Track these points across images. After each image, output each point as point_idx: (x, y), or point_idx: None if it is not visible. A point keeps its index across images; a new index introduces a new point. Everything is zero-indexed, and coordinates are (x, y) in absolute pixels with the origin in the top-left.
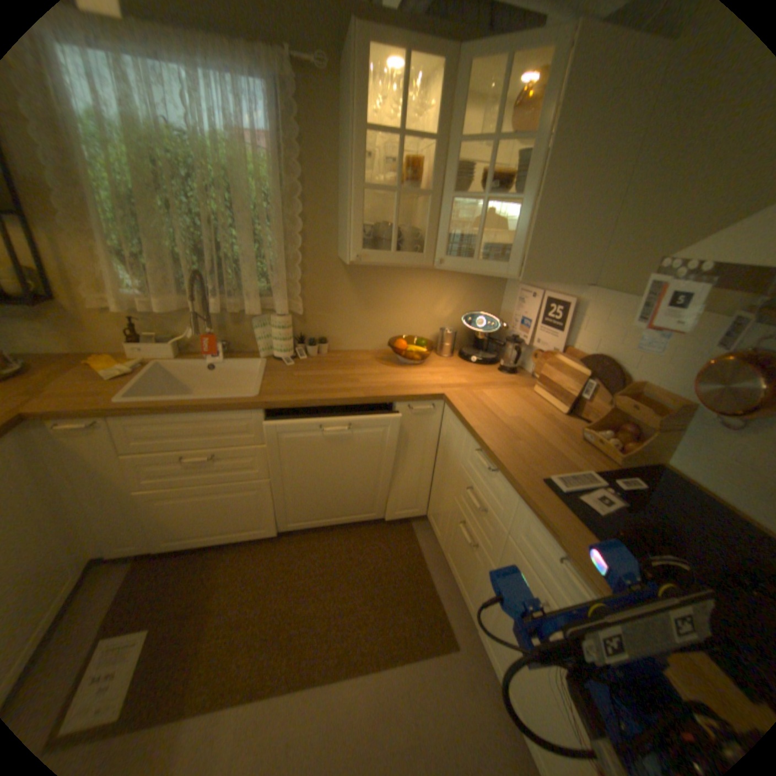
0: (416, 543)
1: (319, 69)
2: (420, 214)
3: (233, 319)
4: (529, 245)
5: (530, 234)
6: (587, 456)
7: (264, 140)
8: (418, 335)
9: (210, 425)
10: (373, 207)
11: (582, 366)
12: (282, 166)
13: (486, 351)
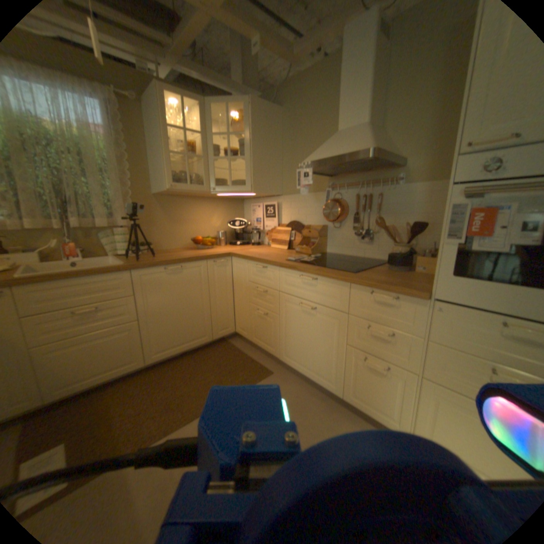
0: (233, 347)
1: (127, 98)
2: (194, 170)
3: (81, 235)
4: (251, 177)
5: (250, 172)
6: (298, 255)
7: (98, 129)
8: (204, 237)
9: (91, 286)
10: (167, 167)
11: (286, 228)
12: (110, 143)
13: (242, 240)
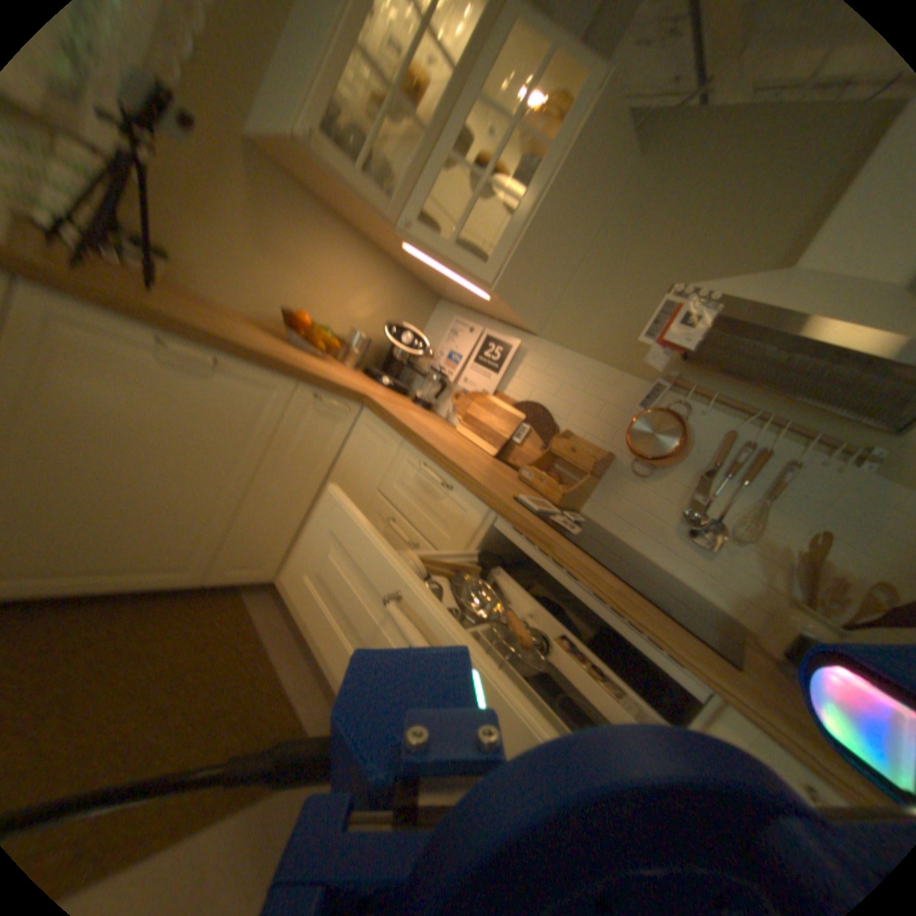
0: (247, 620)
1: None
2: (386, 155)
3: None
4: (511, 253)
5: (514, 243)
6: (527, 490)
7: None
8: (316, 323)
9: None
10: (322, 100)
11: (513, 409)
12: None
13: (395, 378)
